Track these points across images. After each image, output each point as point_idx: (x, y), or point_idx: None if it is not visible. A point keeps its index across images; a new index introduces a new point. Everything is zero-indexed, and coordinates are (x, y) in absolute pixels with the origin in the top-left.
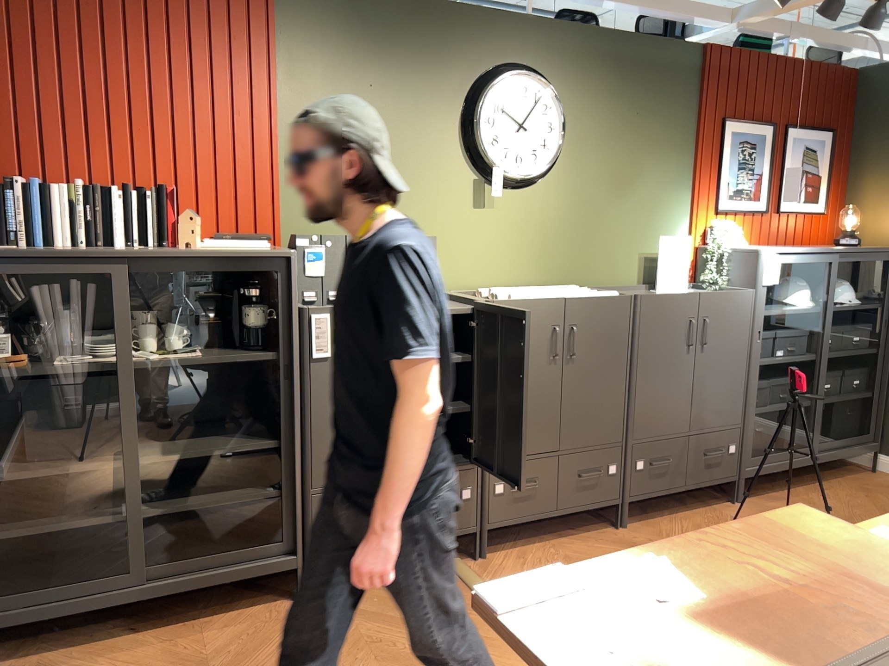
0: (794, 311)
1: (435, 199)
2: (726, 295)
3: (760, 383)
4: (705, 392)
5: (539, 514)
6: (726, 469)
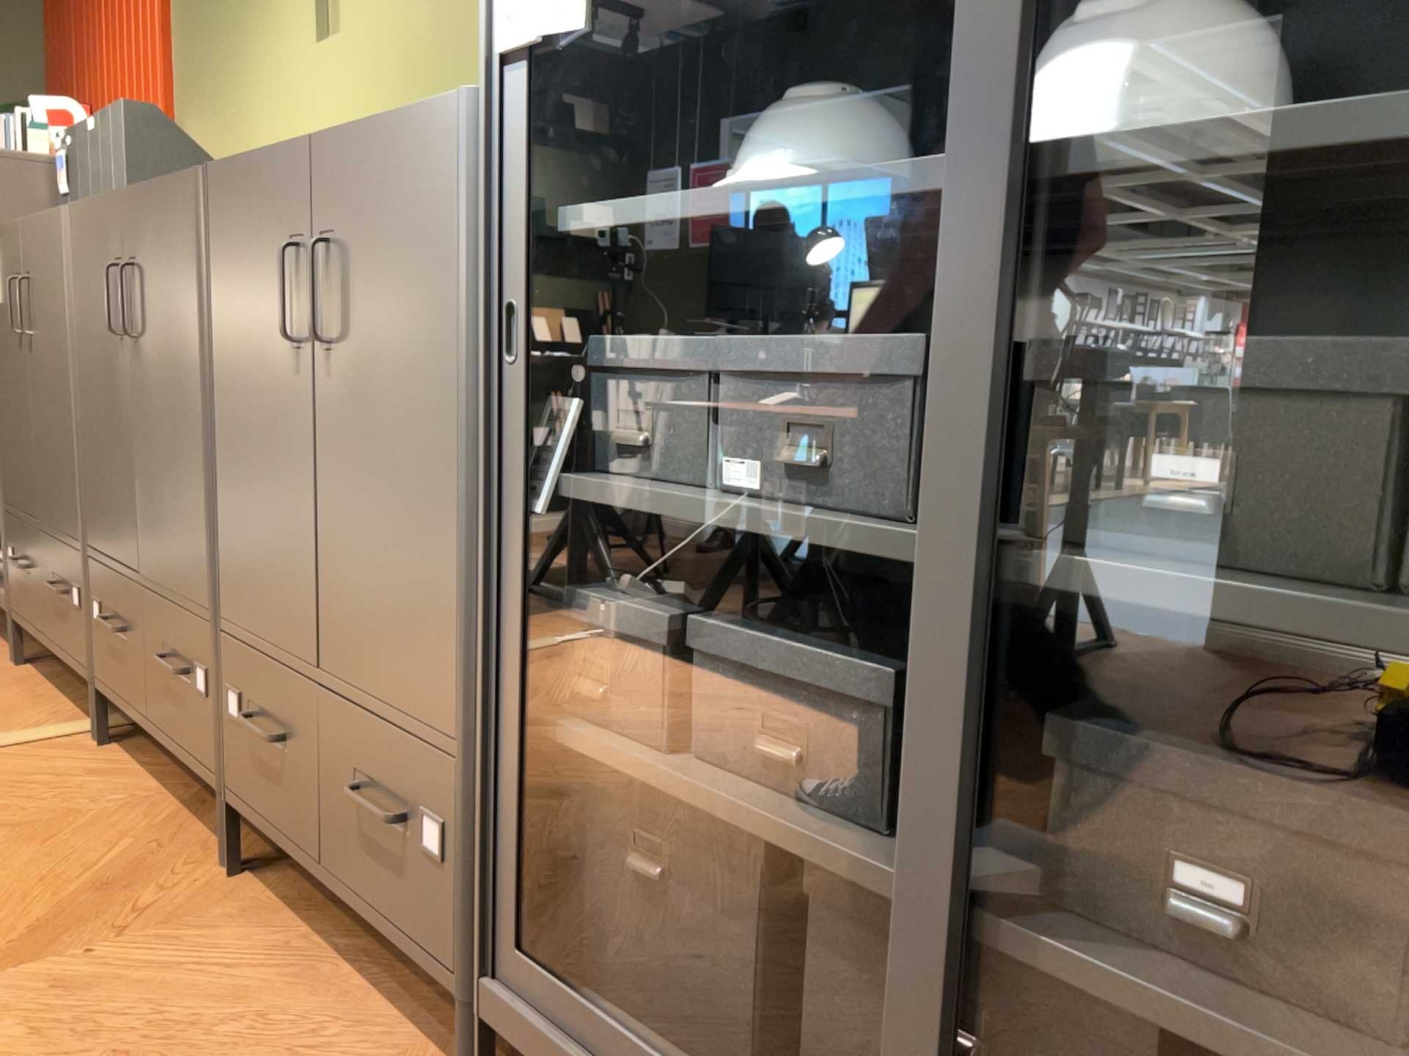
0: (763, 192)
1: (278, 47)
2: (375, 132)
3: (630, 606)
4: (342, 535)
5: (131, 707)
6: (421, 917)
